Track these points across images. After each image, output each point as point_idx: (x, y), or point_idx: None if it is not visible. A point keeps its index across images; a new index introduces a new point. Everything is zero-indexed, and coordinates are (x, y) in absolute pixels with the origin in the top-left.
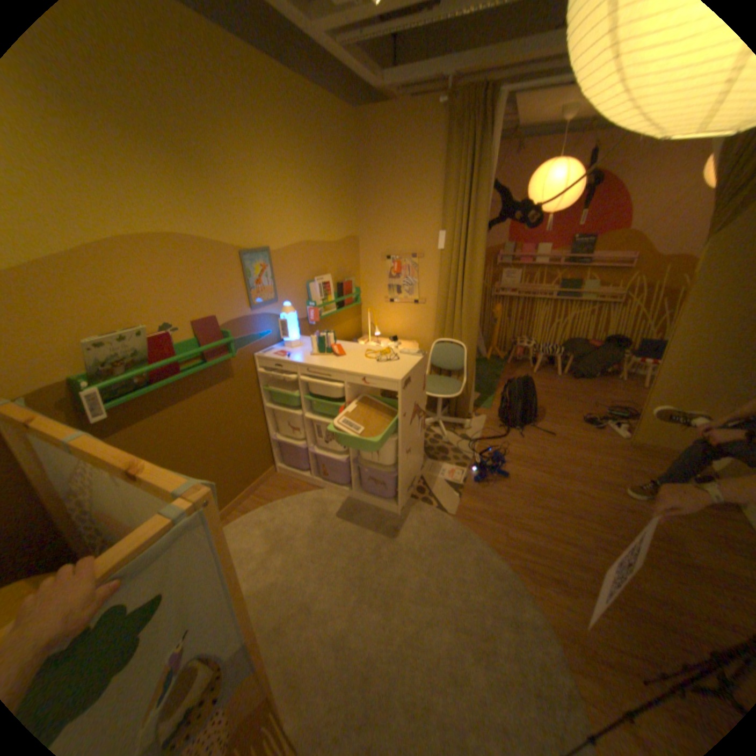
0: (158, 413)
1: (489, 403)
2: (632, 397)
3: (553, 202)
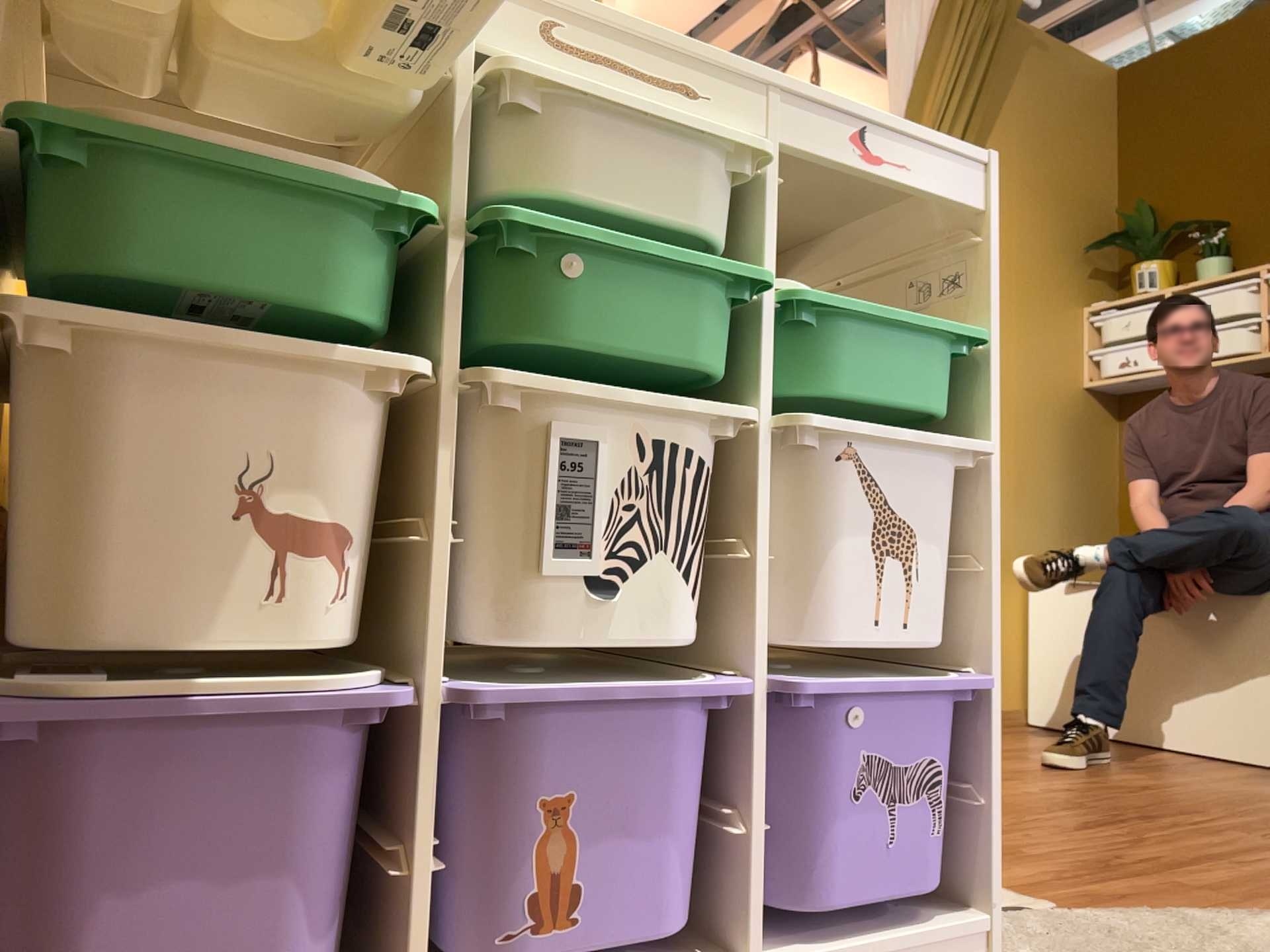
0: None
1: None
2: None
3: None
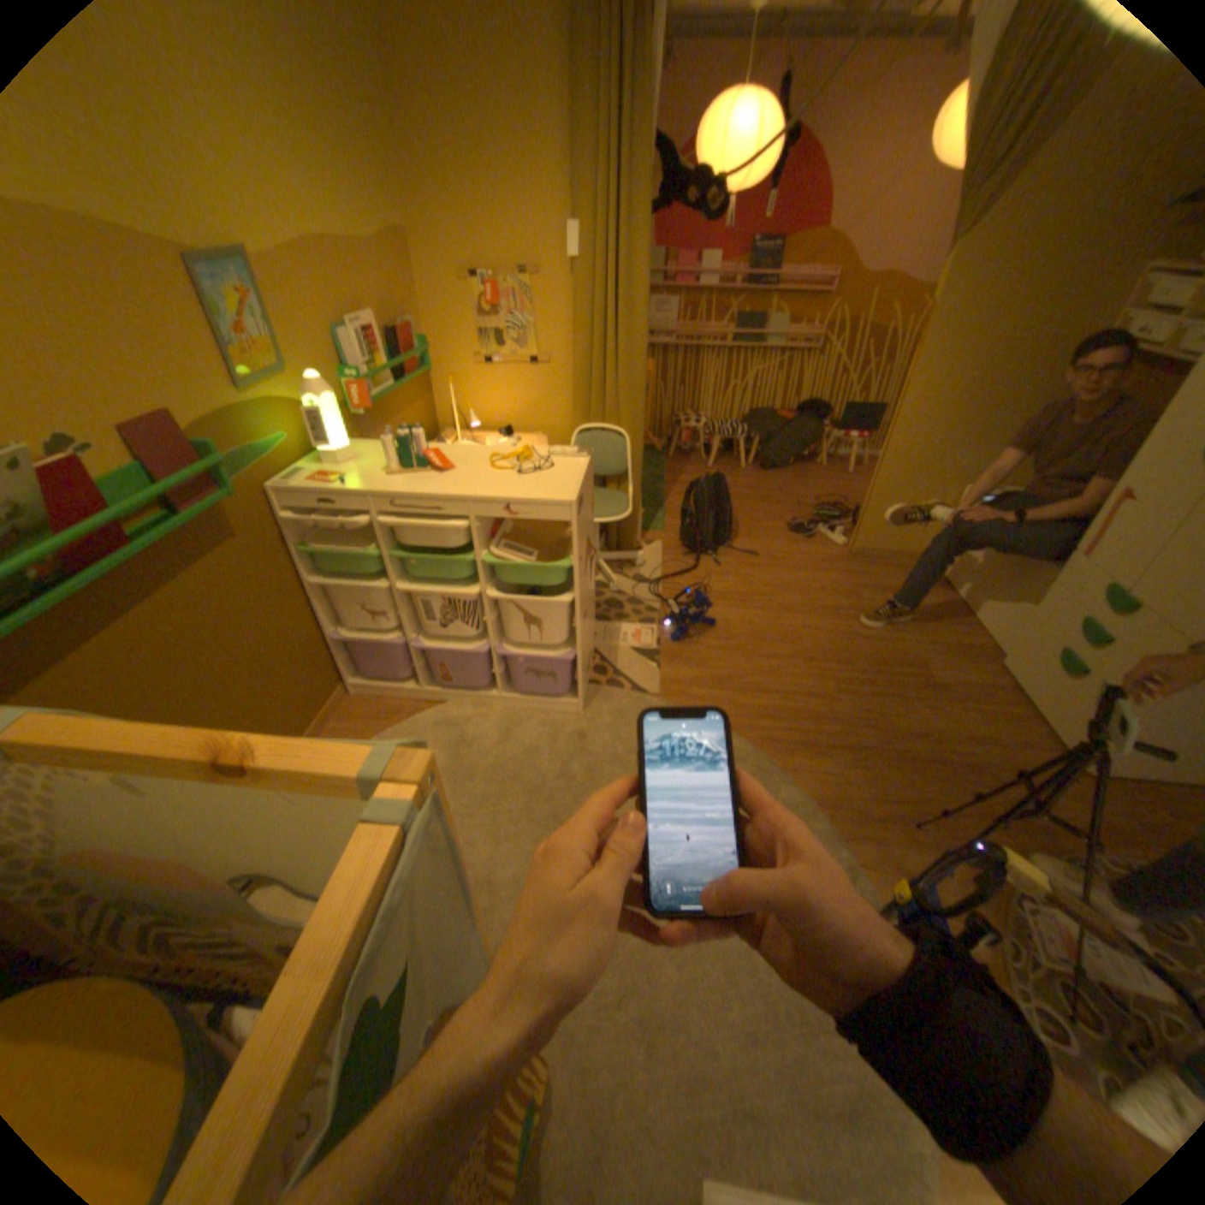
0: (98, 634)
1: (660, 522)
2: (835, 488)
3: (738, 174)
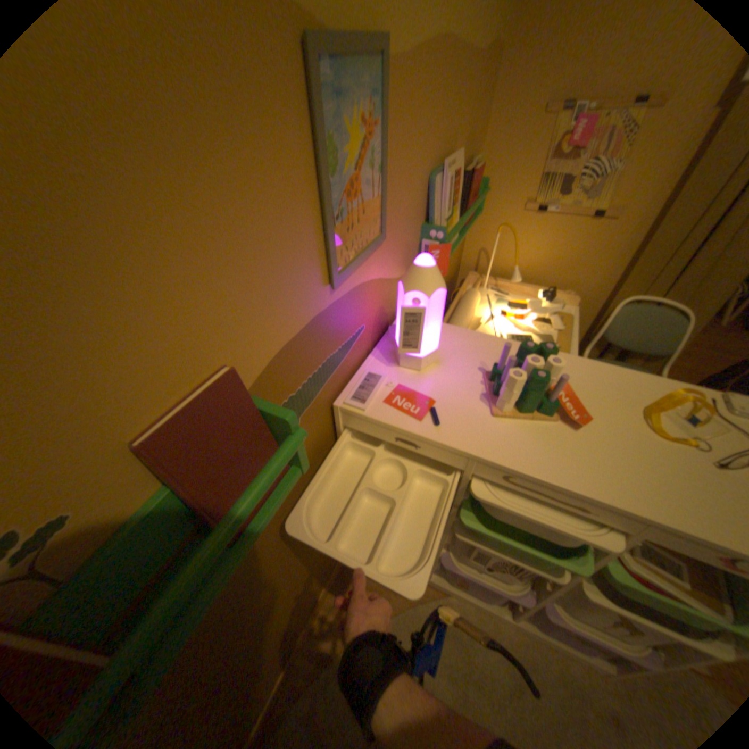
0: None
1: None
2: None
3: None
